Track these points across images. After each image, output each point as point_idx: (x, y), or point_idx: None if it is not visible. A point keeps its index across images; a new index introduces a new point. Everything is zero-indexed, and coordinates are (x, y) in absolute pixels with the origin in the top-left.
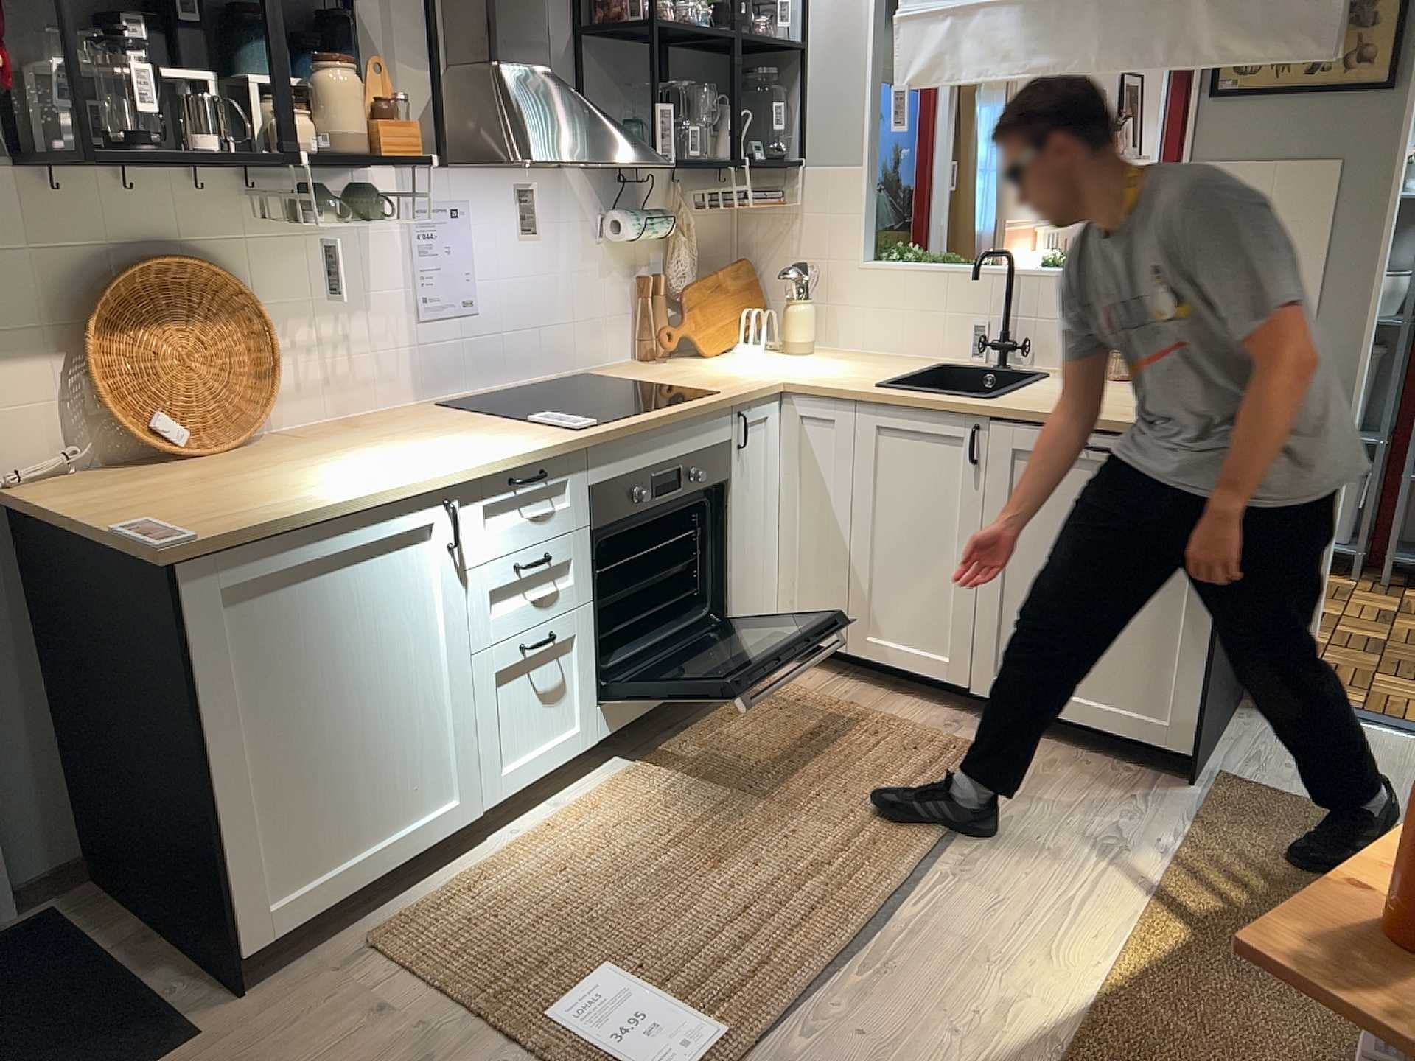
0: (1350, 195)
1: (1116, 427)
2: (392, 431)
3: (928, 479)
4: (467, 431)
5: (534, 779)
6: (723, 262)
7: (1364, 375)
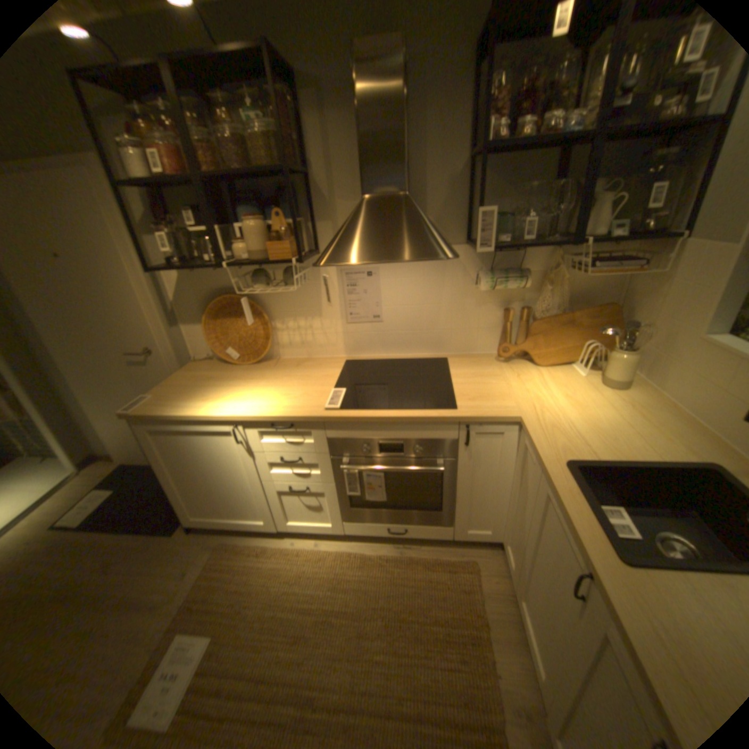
0: None
1: None
2: (297, 373)
3: (561, 563)
4: (307, 386)
5: (303, 532)
6: (606, 301)
7: None
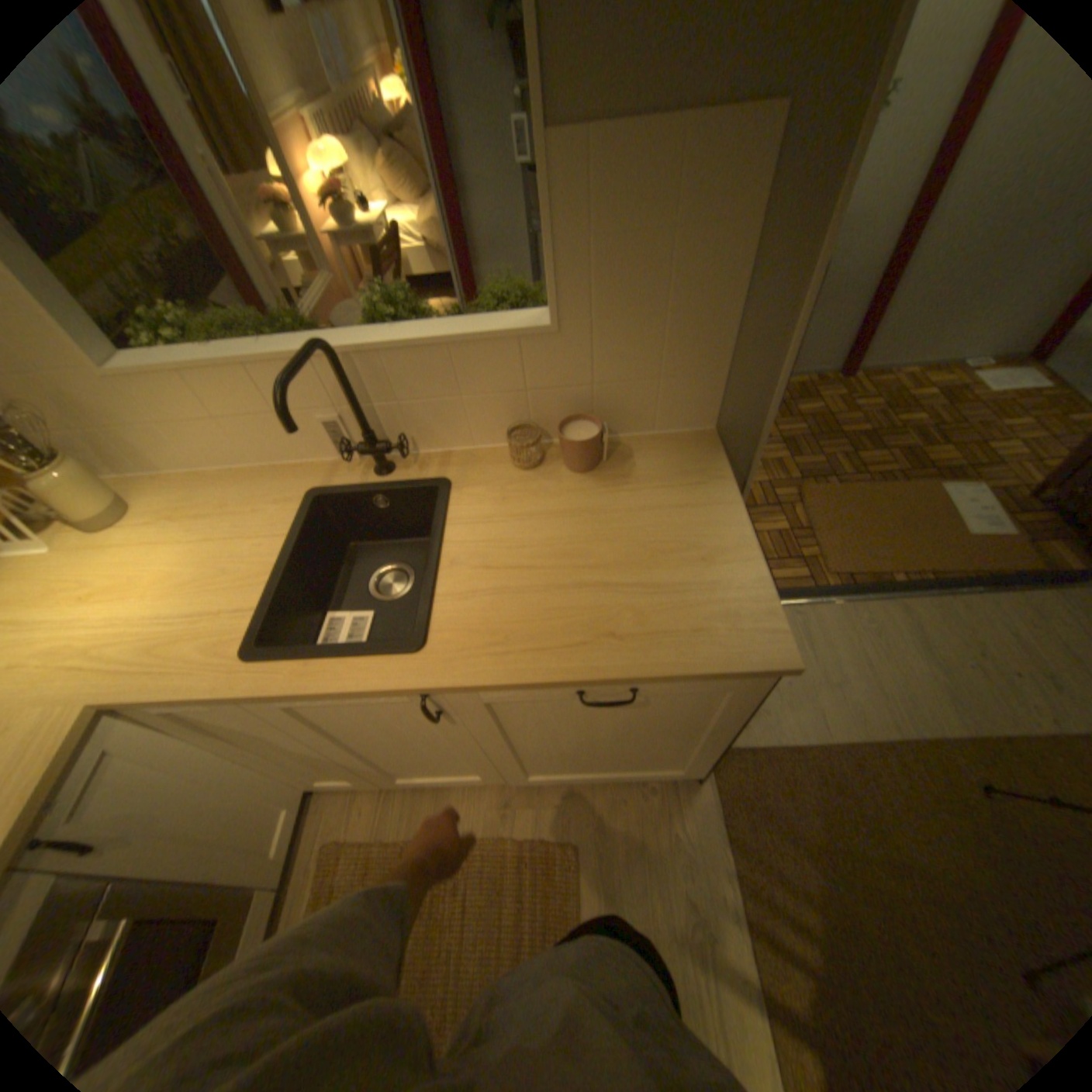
0: (789, 171)
1: (616, 681)
2: None
3: (380, 721)
4: None
5: None
6: None
7: (774, 401)
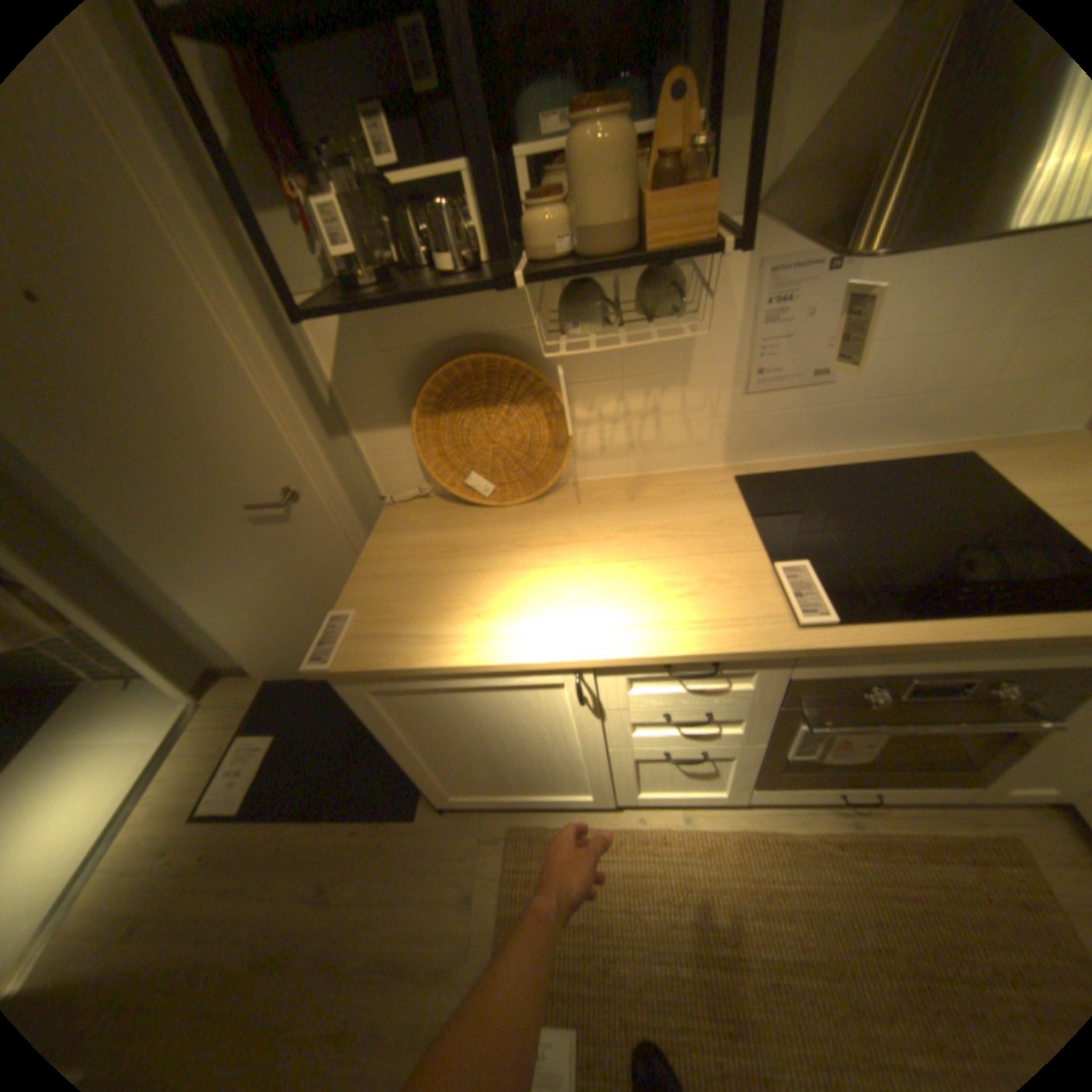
0: None
1: None
2: (647, 518)
3: None
4: (698, 554)
5: (668, 802)
6: None
7: None
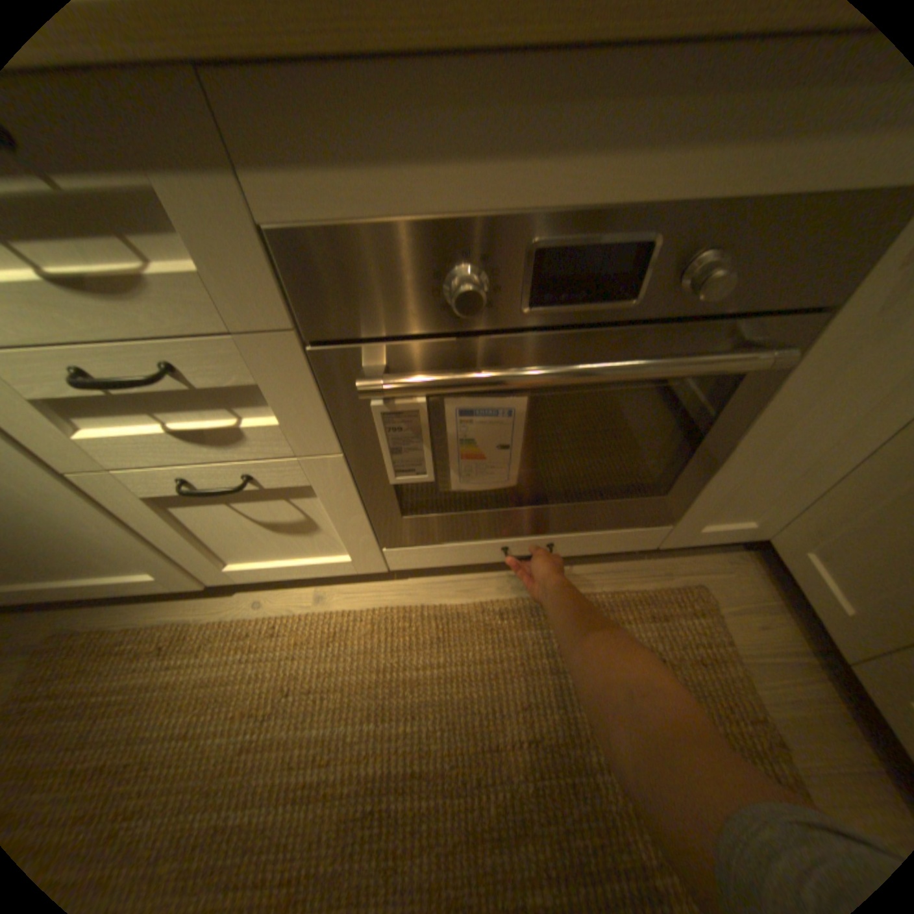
0: None
1: None
2: None
3: None
4: None
5: (276, 574)
6: None
7: None
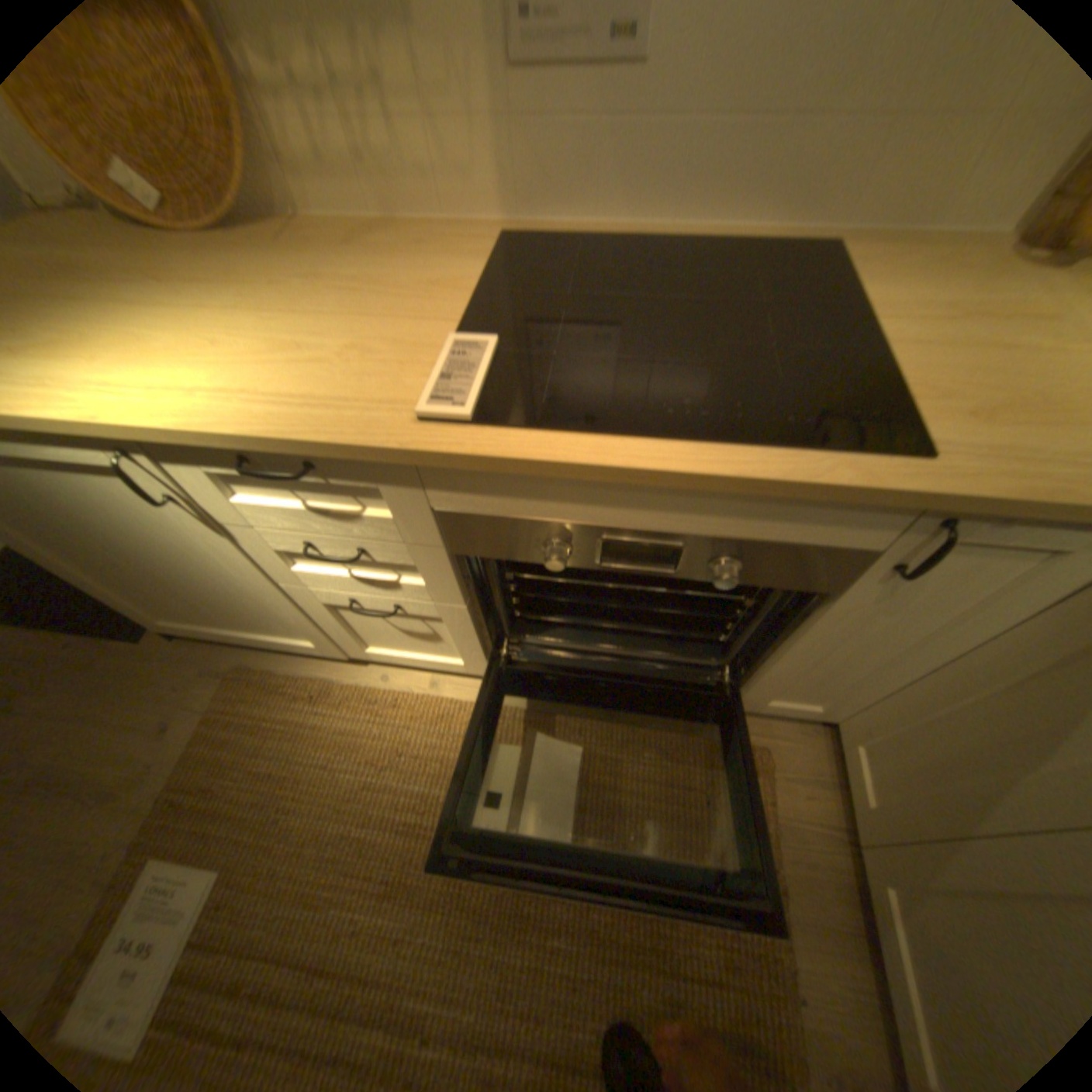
0: None
1: None
2: (342, 264)
3: None
4: (367, 313)
5: (404, 662)
6: None
7: None
